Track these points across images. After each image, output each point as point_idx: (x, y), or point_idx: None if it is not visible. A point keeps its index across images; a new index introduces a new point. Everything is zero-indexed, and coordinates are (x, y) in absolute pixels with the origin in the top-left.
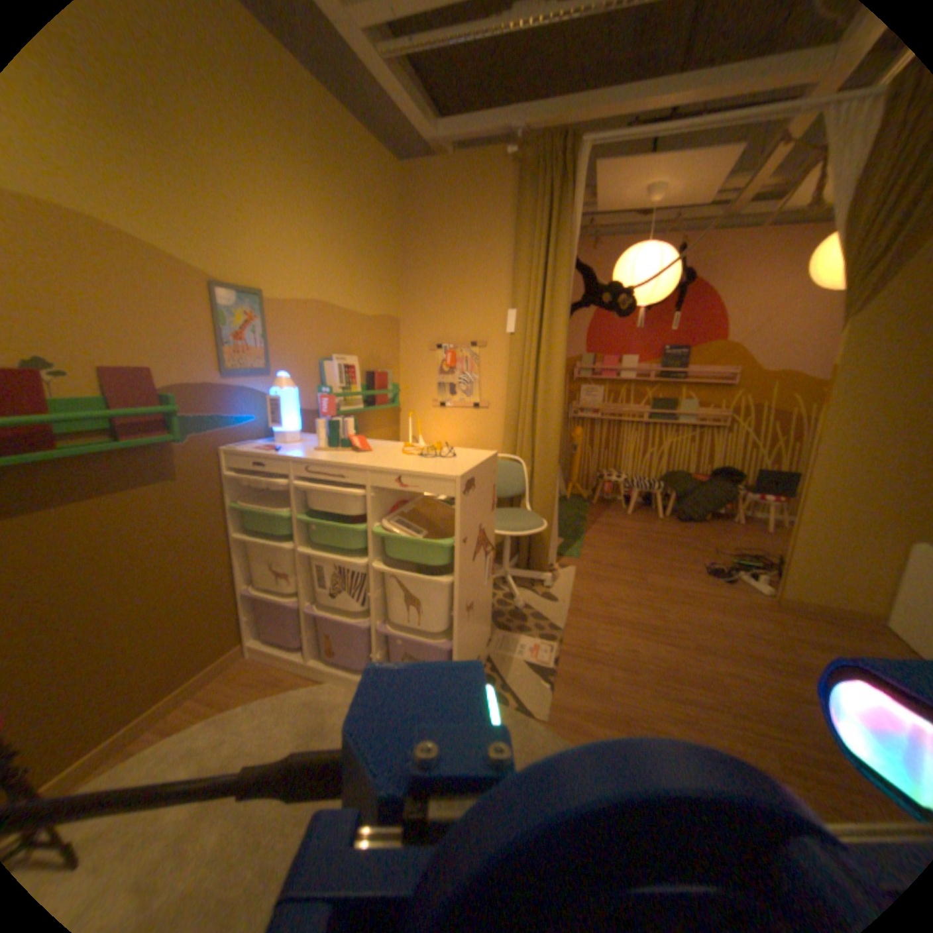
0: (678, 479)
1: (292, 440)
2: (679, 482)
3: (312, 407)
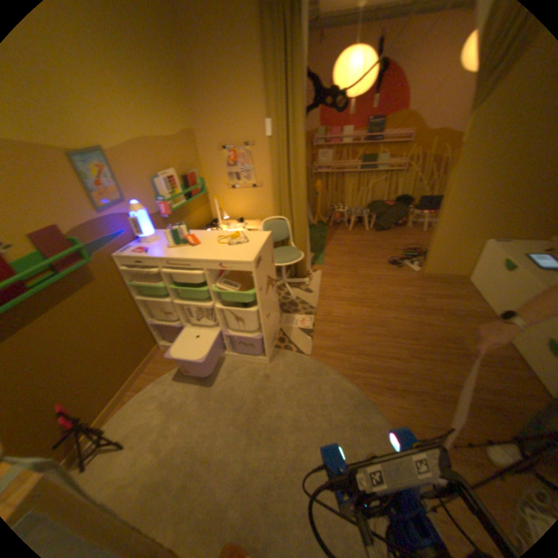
0: (376, 205)
1: (149, 240)
2: (376, 208)
3: (153, 211)
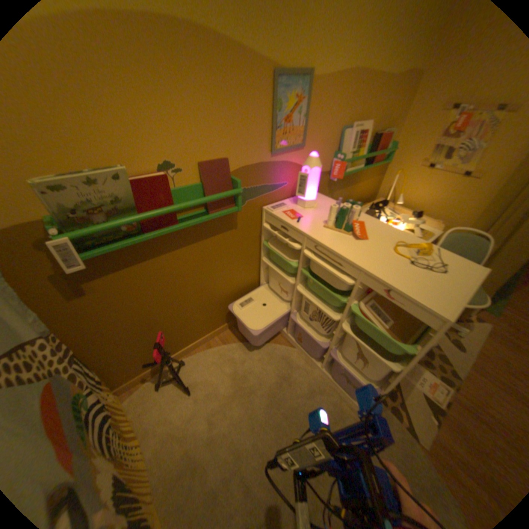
0: None
1: (308, 206)
2: None
3: (325, 169)
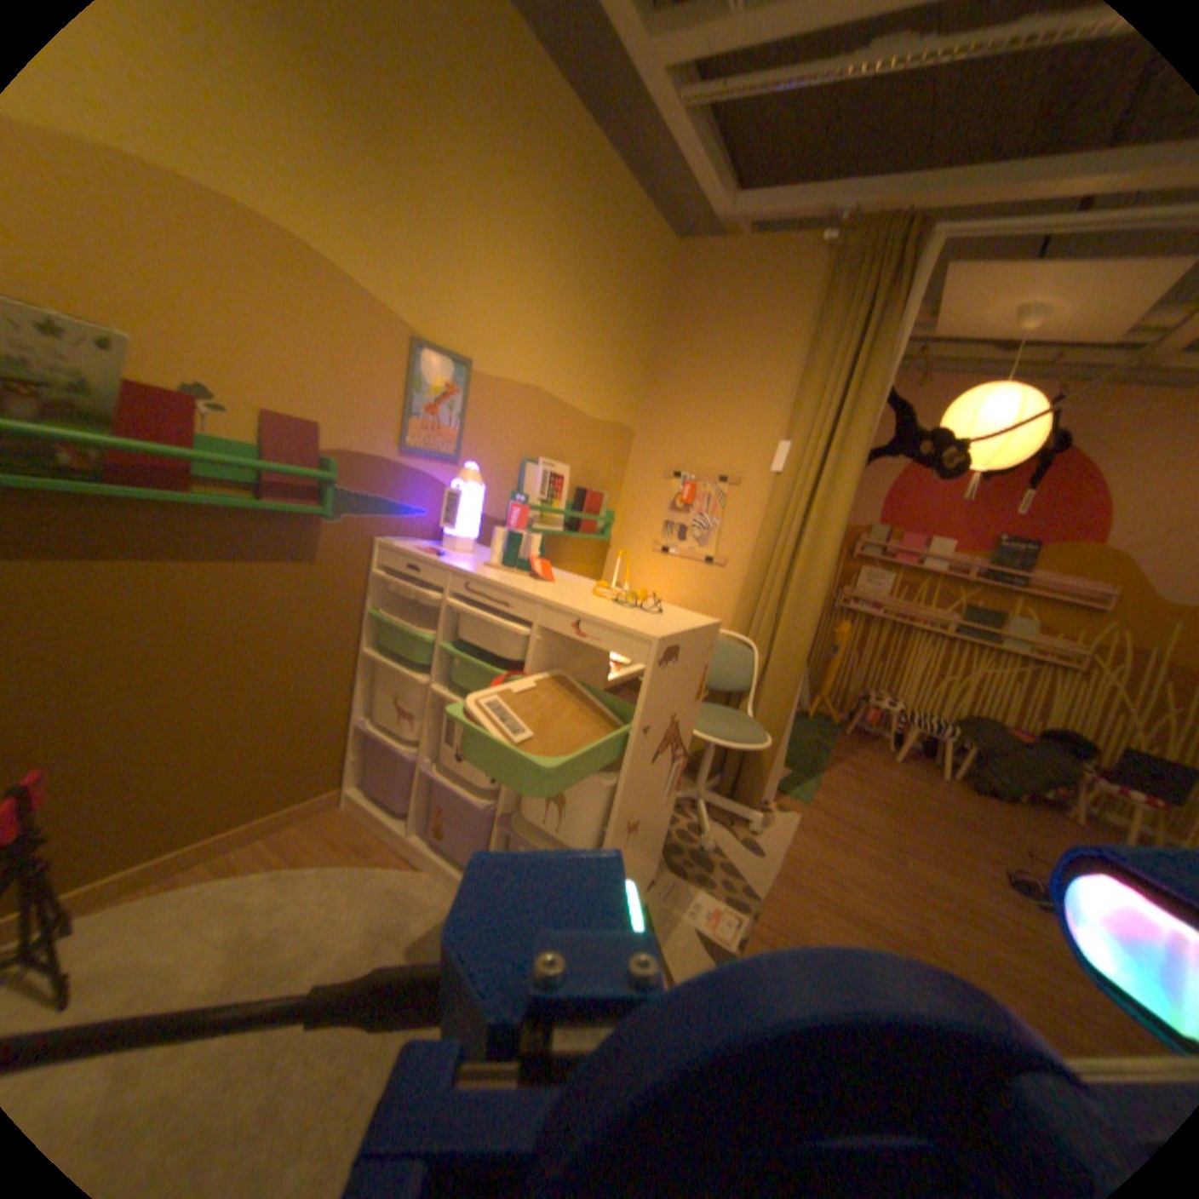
0: (985, 730)
1: (461, 549)
2: (987, 736)
3: (498, 516)
